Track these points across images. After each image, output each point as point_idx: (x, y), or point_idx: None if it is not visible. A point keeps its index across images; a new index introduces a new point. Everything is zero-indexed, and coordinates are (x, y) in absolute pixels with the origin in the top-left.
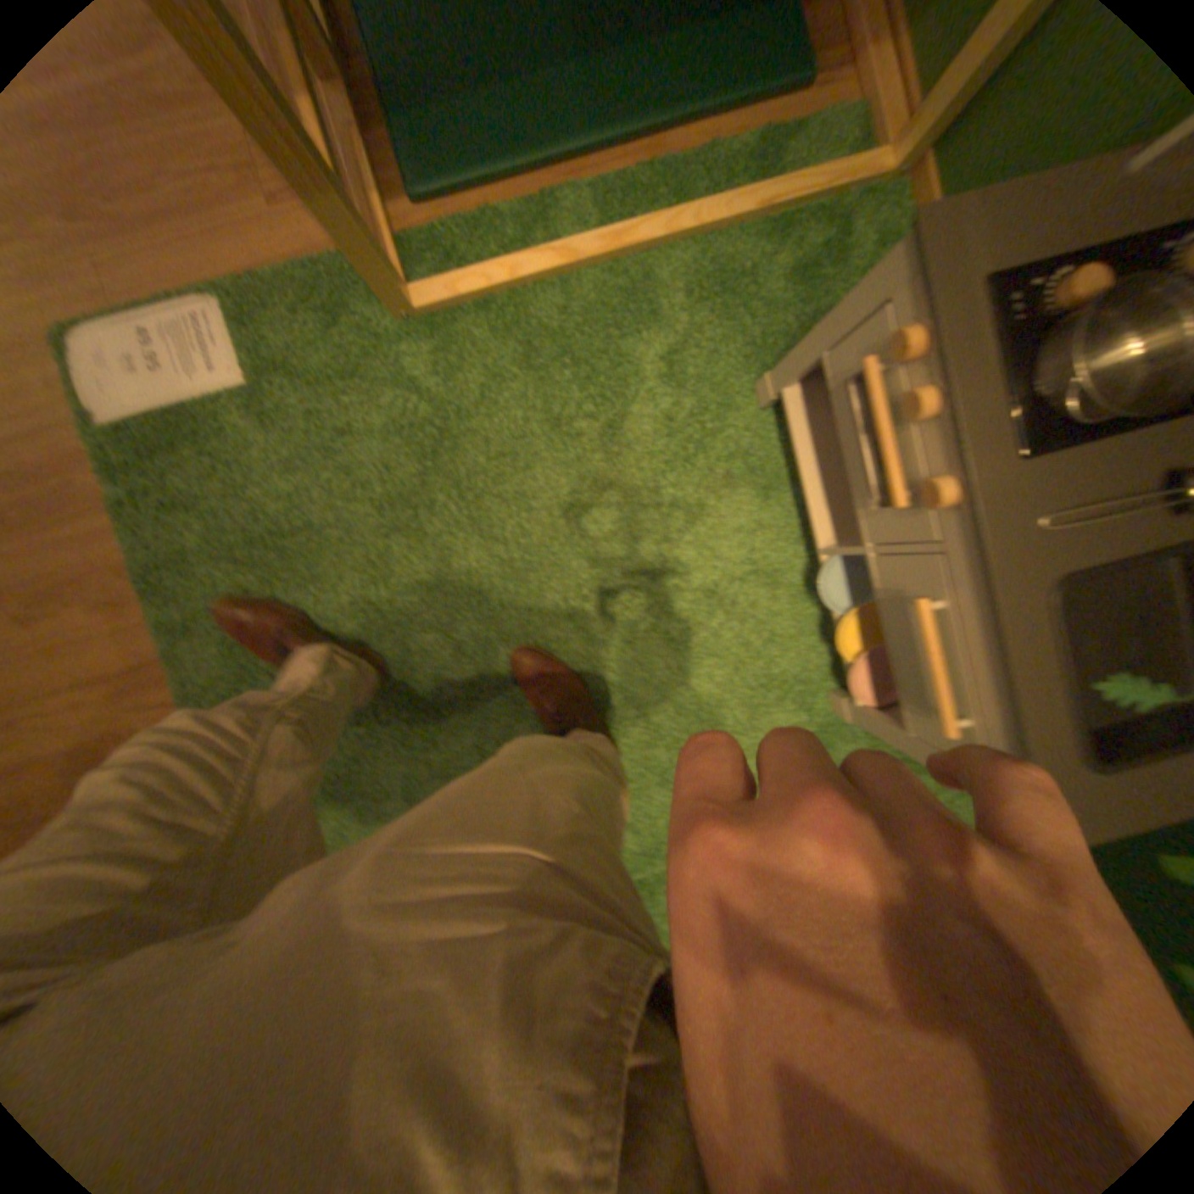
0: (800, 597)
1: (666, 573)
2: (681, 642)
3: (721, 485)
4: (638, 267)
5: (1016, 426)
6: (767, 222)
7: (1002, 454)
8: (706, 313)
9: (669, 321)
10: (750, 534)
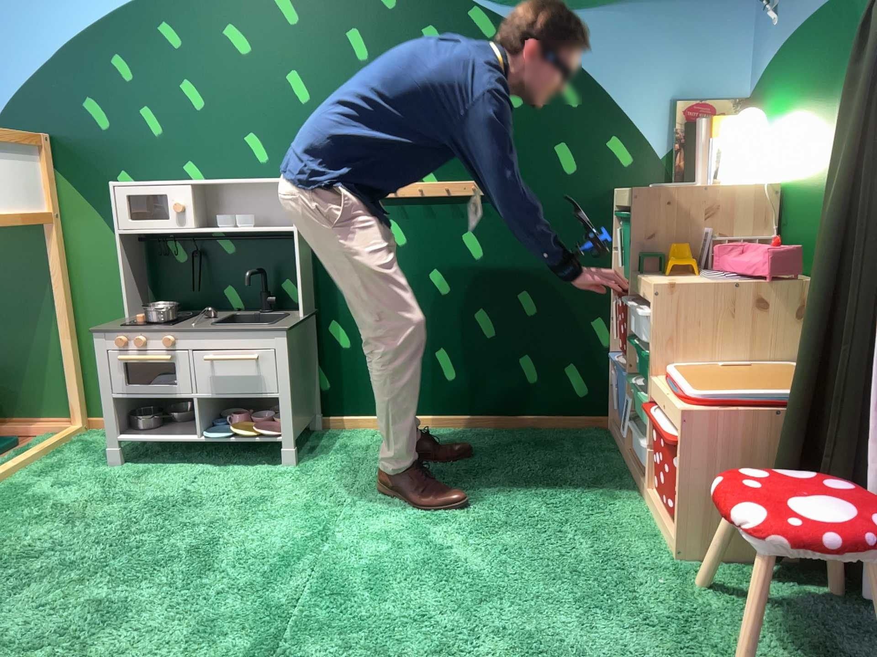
0: (224, 467)
1: (157, 500)
2: (201, 501)
3: (138, 479)
4: (3, 484)
5: (162, 326)
6: (48, 452)
7: (165, 325)
8: (55, 471)
9: (41, 481)
10: (174, 475)
